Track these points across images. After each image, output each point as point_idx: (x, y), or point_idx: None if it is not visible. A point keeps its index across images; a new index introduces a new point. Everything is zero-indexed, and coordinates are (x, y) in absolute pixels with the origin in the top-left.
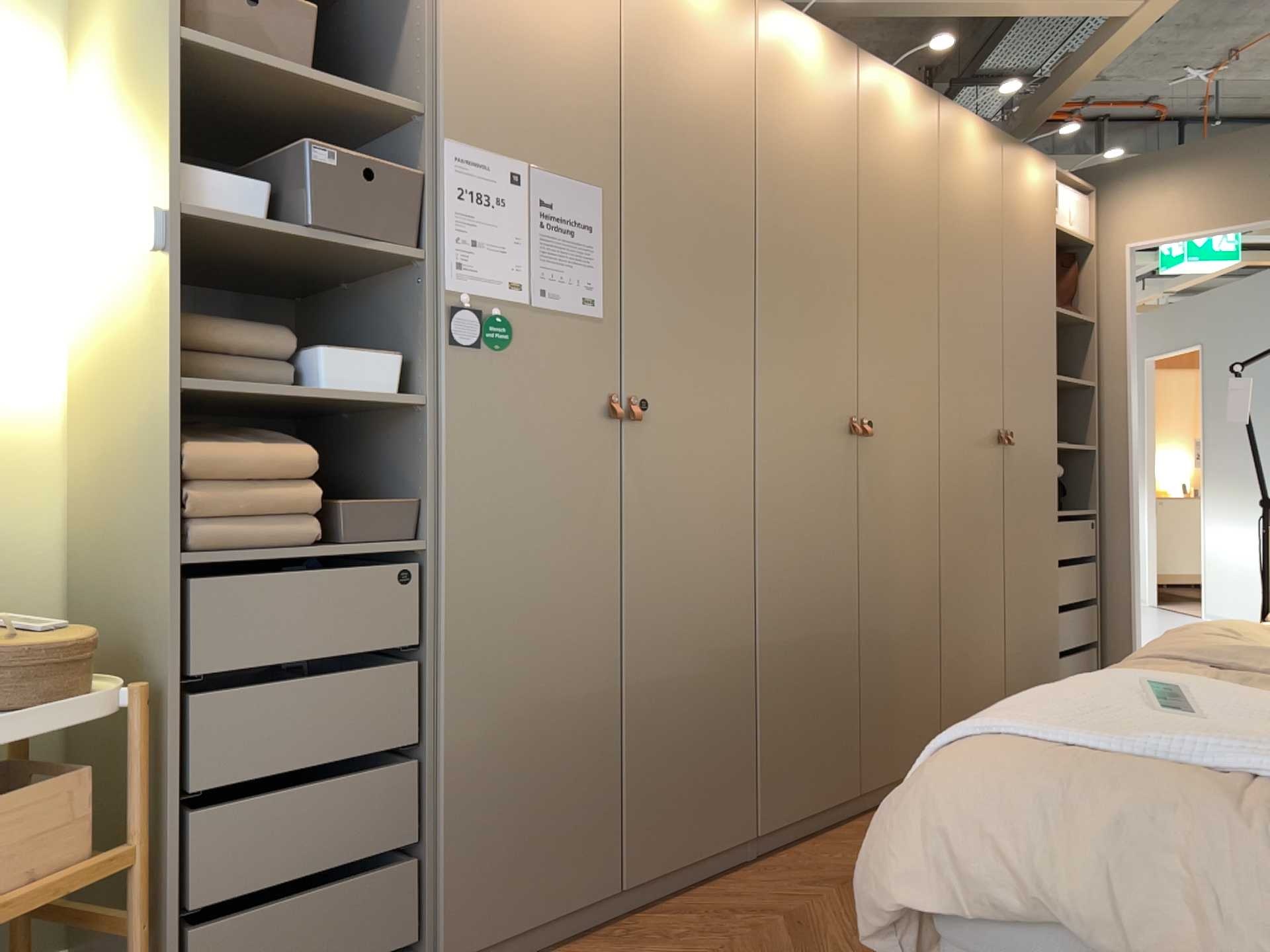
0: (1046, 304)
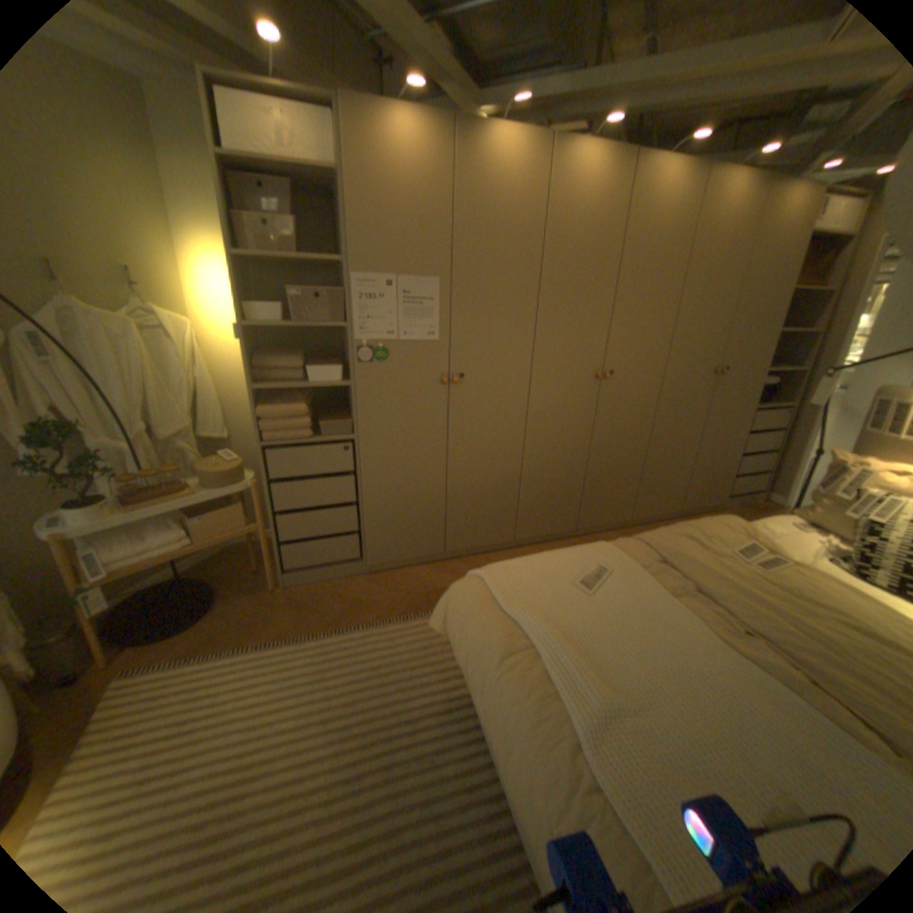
0: (794, 282)
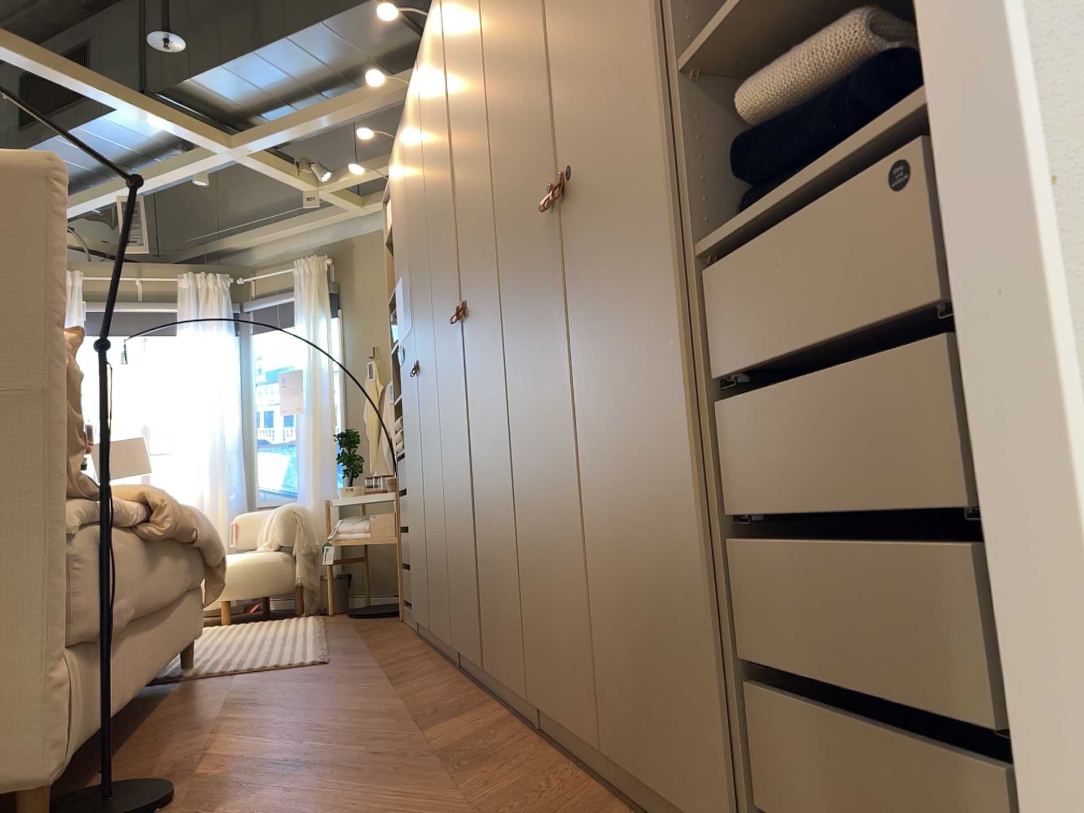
0: None
